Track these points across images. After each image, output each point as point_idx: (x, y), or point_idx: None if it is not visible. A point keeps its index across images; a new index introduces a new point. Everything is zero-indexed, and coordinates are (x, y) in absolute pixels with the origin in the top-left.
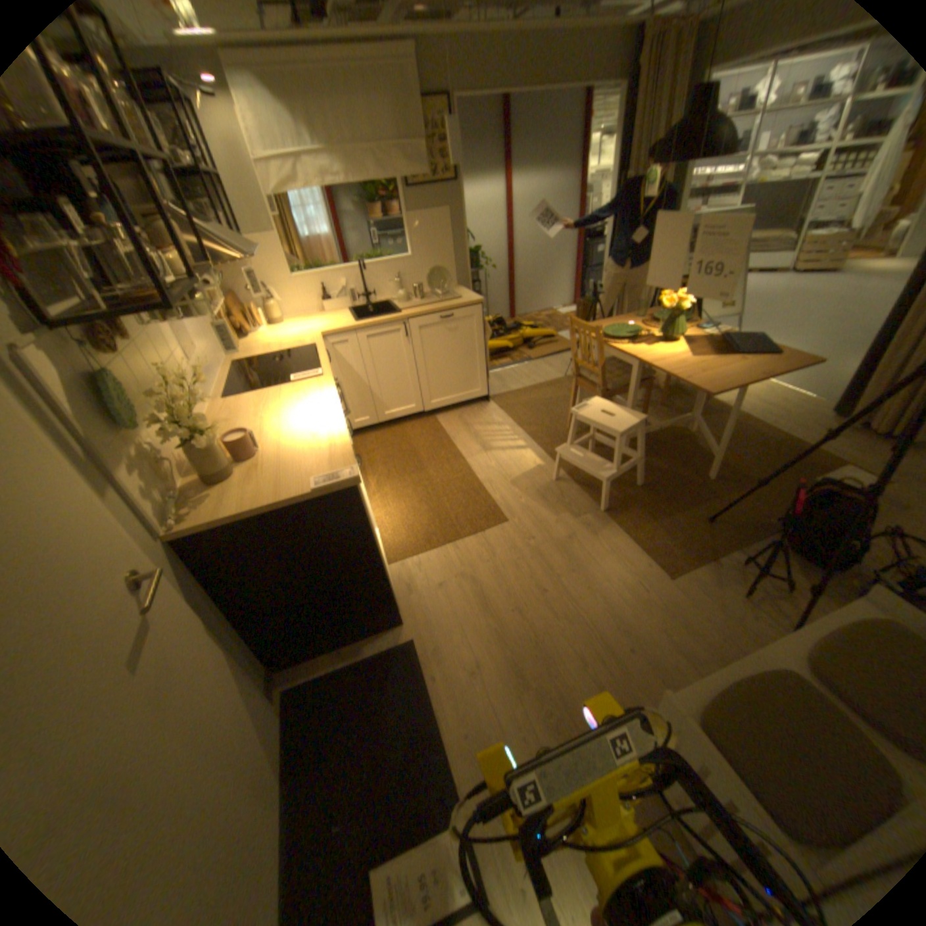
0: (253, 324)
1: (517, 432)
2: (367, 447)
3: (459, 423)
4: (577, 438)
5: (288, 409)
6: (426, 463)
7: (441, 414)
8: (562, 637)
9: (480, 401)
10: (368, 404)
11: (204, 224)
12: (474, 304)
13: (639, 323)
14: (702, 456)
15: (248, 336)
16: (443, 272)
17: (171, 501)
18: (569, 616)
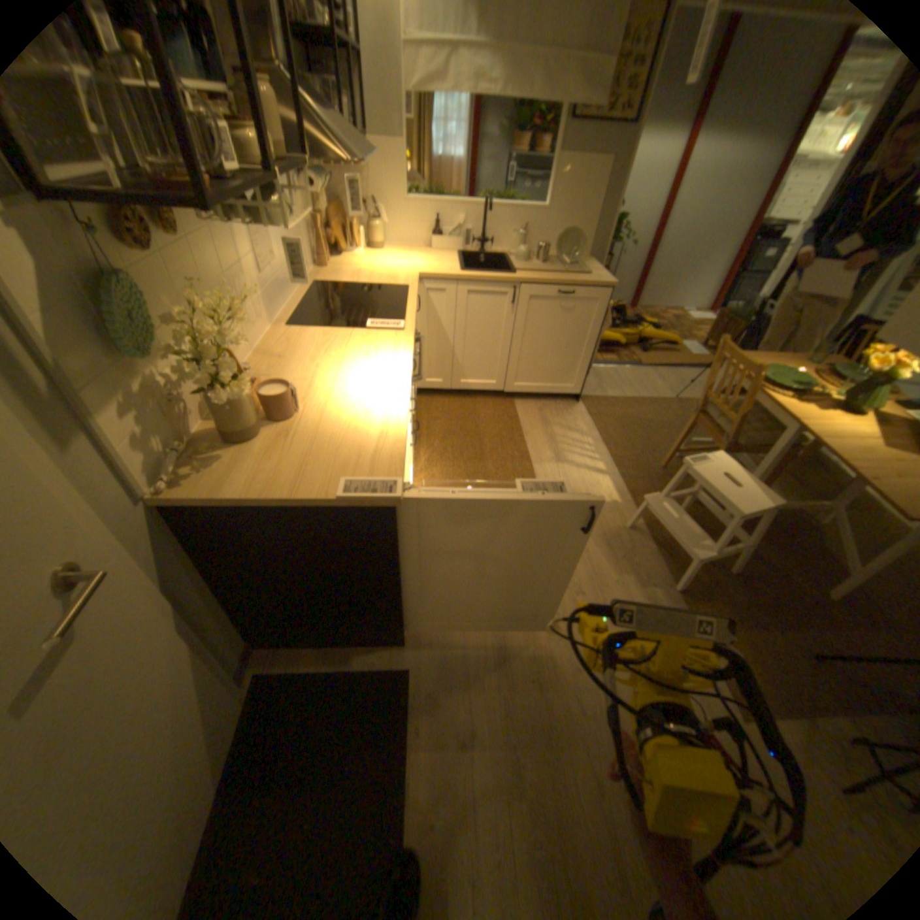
0: (351, 242)
1: (601, 450)
2: (430, 413)
3: (537, 417)
4: (671, 482)
5: (350, 364)
6: (488, 454)
7: (520, 399)
8: (583, 743)
9: (568, 396)
10: (446, 365)
11: (315, 104)
12: (603, 285)
13: (812, 370)
14: (828, 563)
15: (342, 254)
16: (579, 236)
17: (174, 451)
18: (599, 719)
